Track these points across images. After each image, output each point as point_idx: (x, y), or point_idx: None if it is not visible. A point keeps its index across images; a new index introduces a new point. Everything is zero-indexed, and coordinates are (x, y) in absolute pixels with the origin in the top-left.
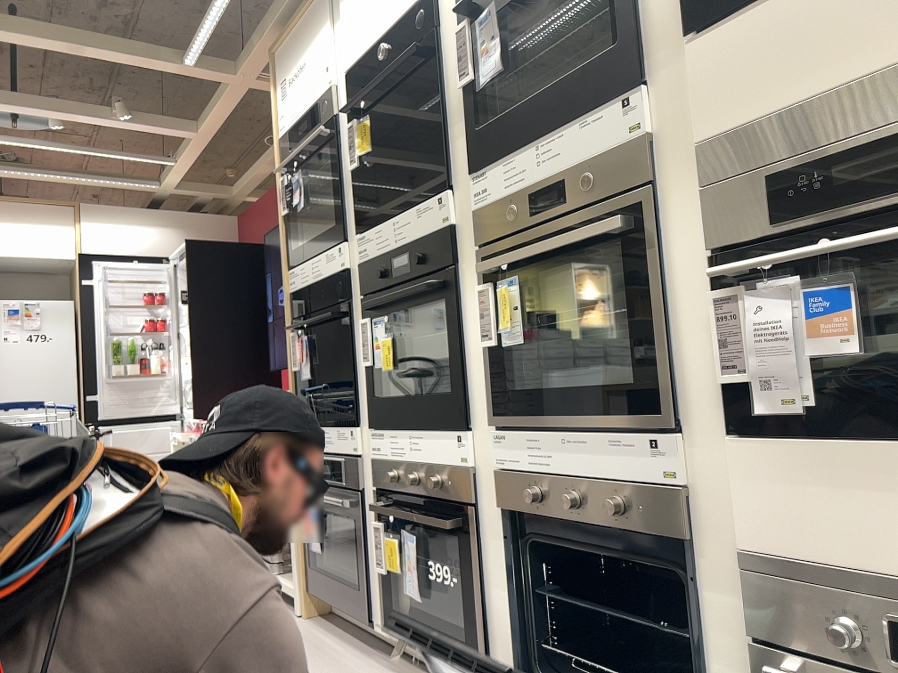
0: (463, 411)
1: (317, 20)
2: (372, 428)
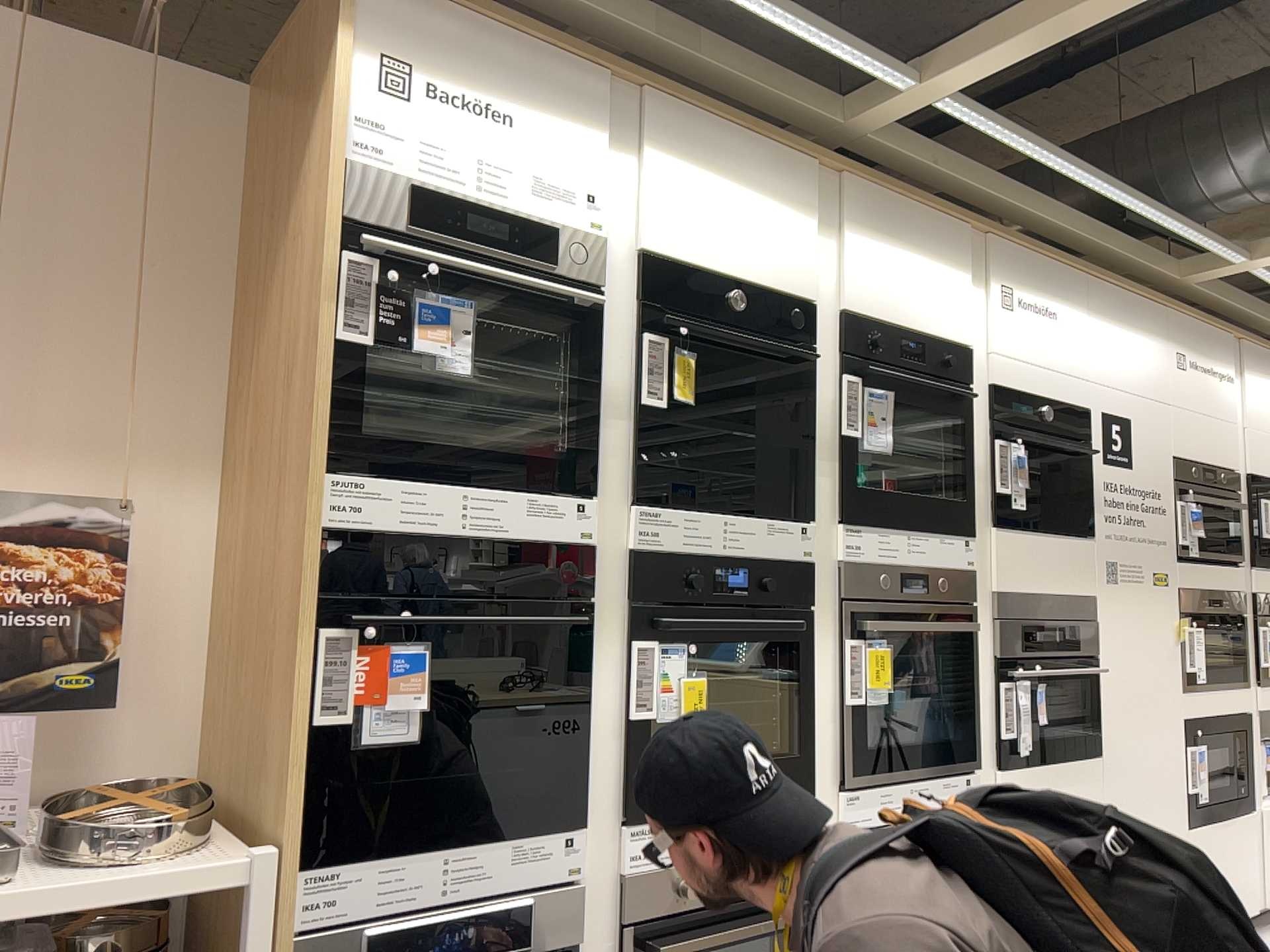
0: (811, 774)
1: (574, 95)
2: (632, 821)
